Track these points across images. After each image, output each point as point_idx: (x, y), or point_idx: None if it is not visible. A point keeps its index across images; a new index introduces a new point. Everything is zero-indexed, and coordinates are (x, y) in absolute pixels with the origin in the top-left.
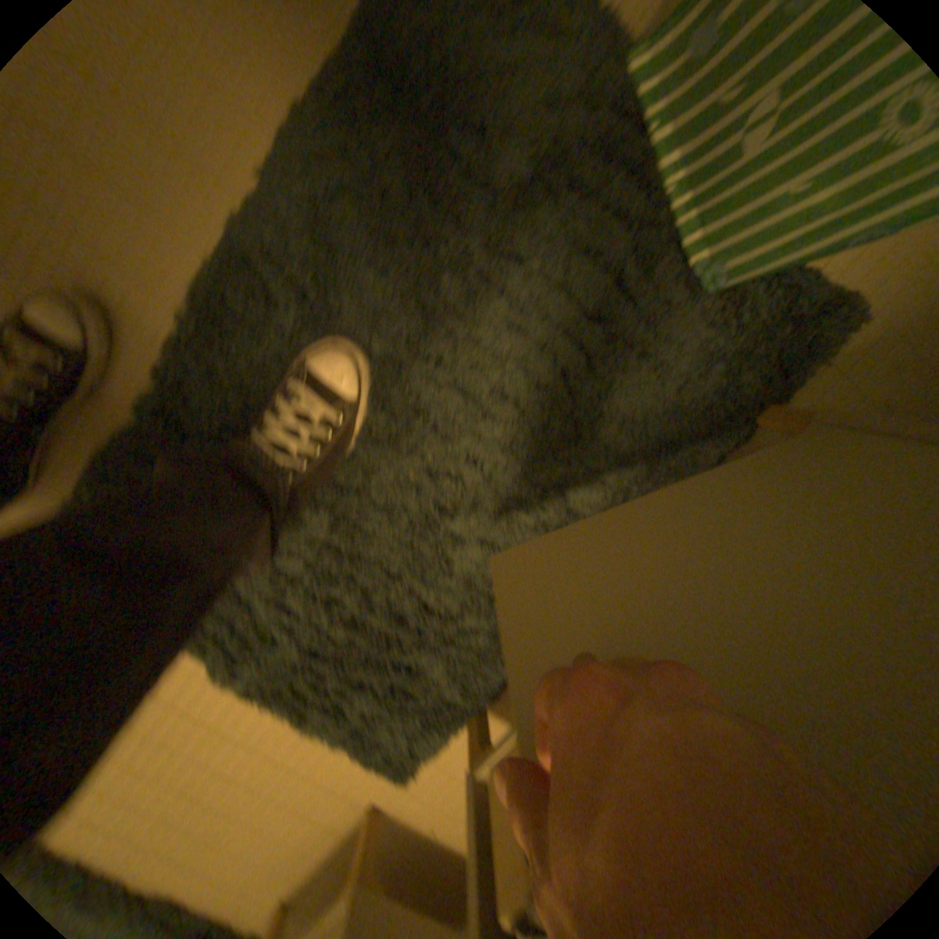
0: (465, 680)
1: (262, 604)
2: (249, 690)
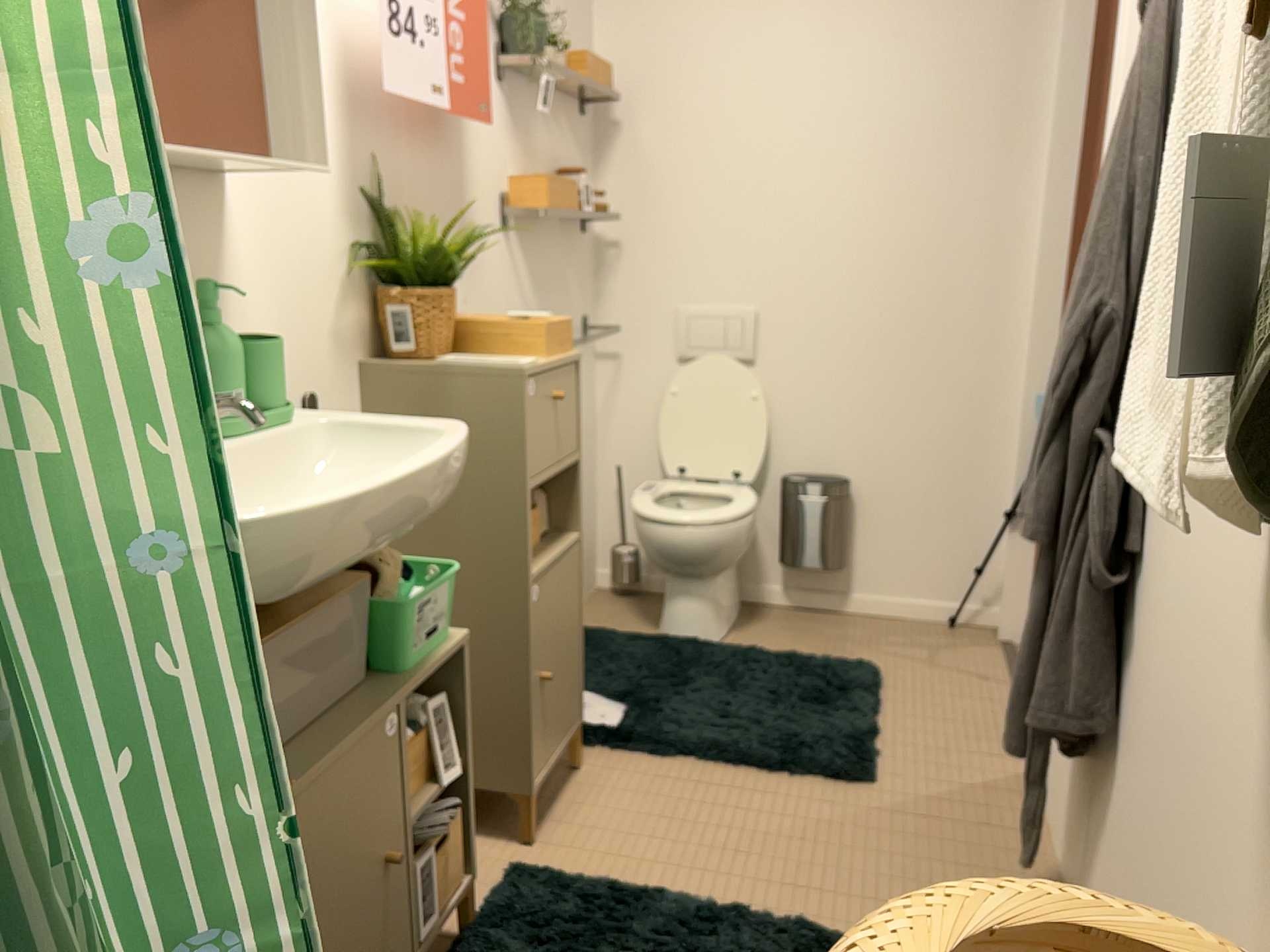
0: (491, 943)
1: (678, 951)
2: (664, 893)
